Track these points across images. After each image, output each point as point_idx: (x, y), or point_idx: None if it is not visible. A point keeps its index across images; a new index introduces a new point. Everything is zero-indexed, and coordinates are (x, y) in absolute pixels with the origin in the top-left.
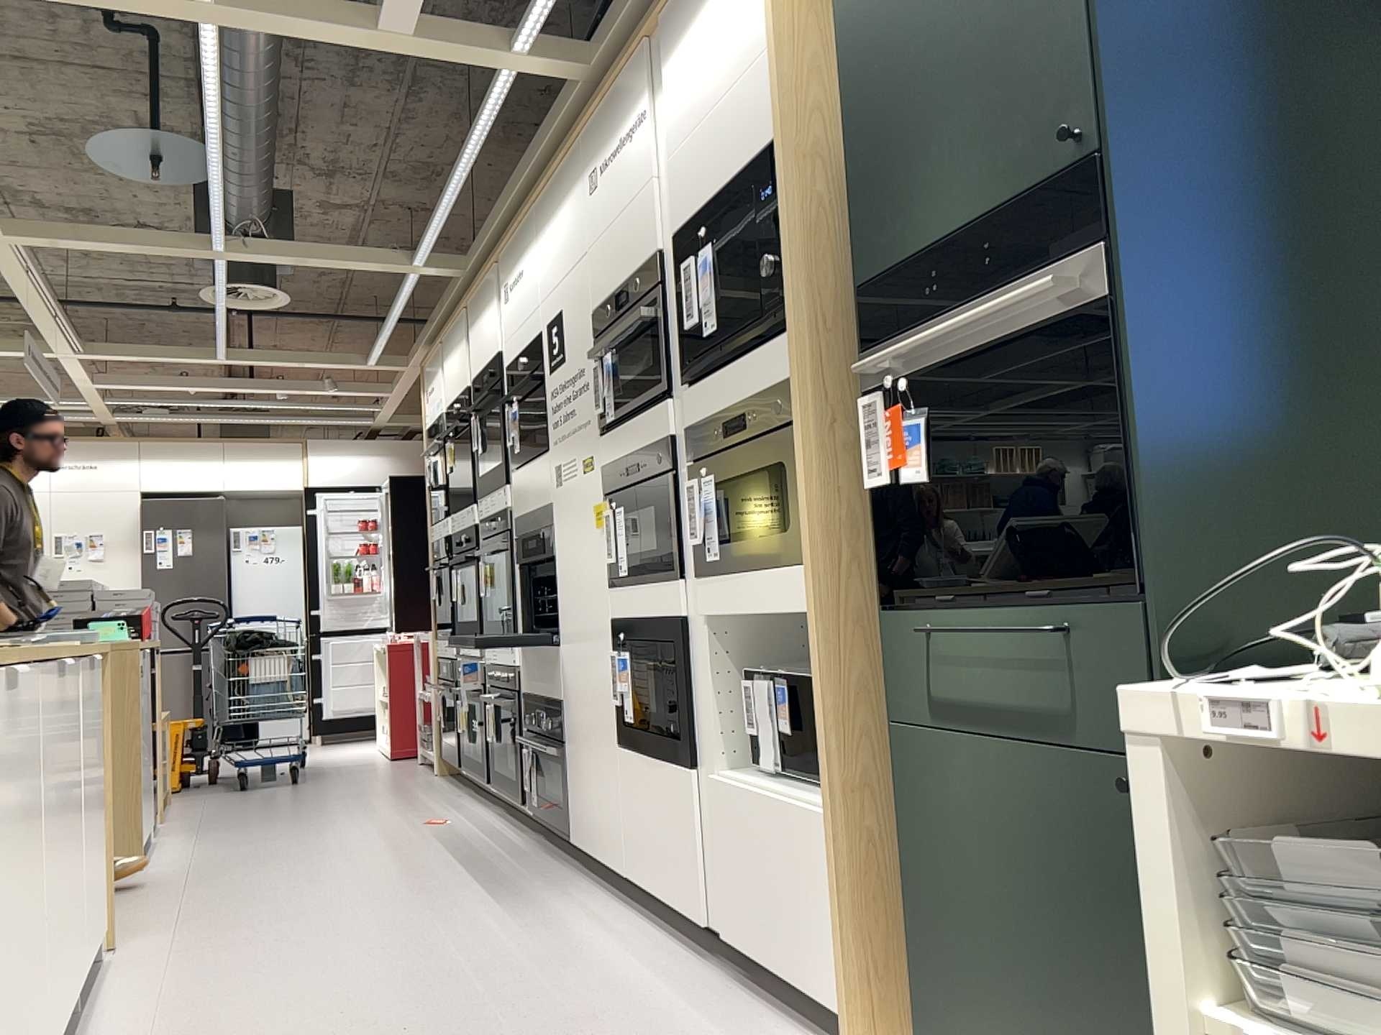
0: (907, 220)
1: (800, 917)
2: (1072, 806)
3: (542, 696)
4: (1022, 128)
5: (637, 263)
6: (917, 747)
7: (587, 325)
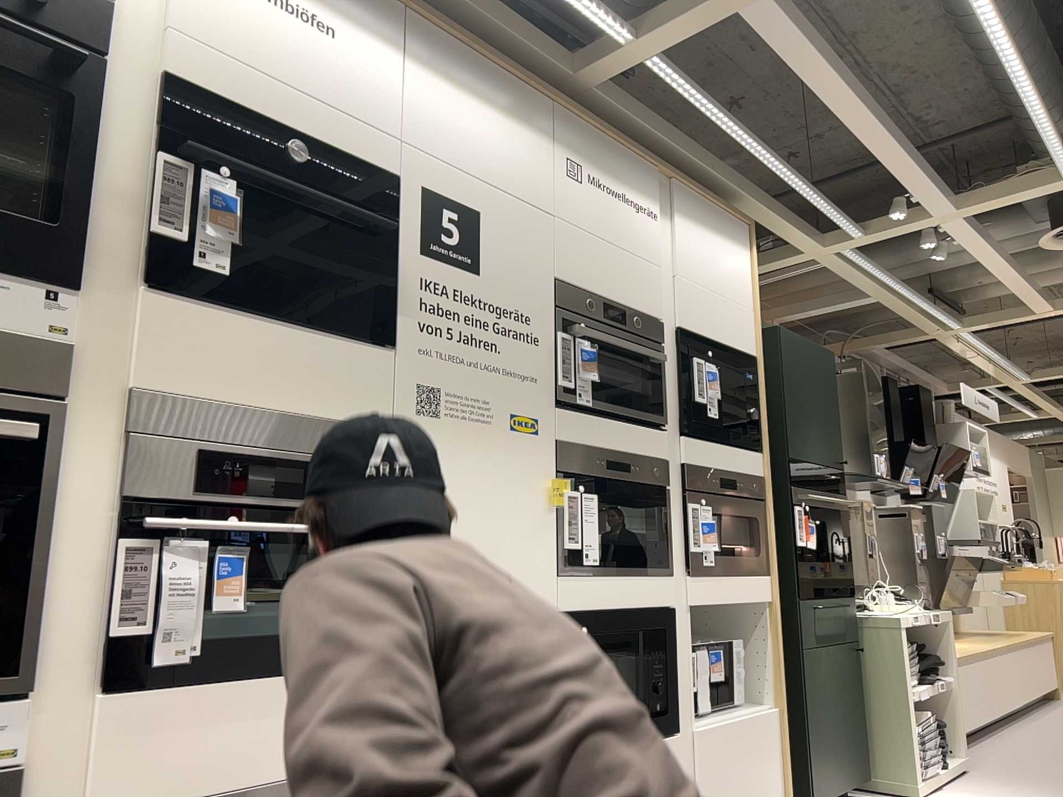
0: (801, 445)
1: (759, 782)
2: (840, 662)
3: (265, 780)
4: (827, 446)
5: (635, 304)
6: (807, 656)
7: (544, 282)
